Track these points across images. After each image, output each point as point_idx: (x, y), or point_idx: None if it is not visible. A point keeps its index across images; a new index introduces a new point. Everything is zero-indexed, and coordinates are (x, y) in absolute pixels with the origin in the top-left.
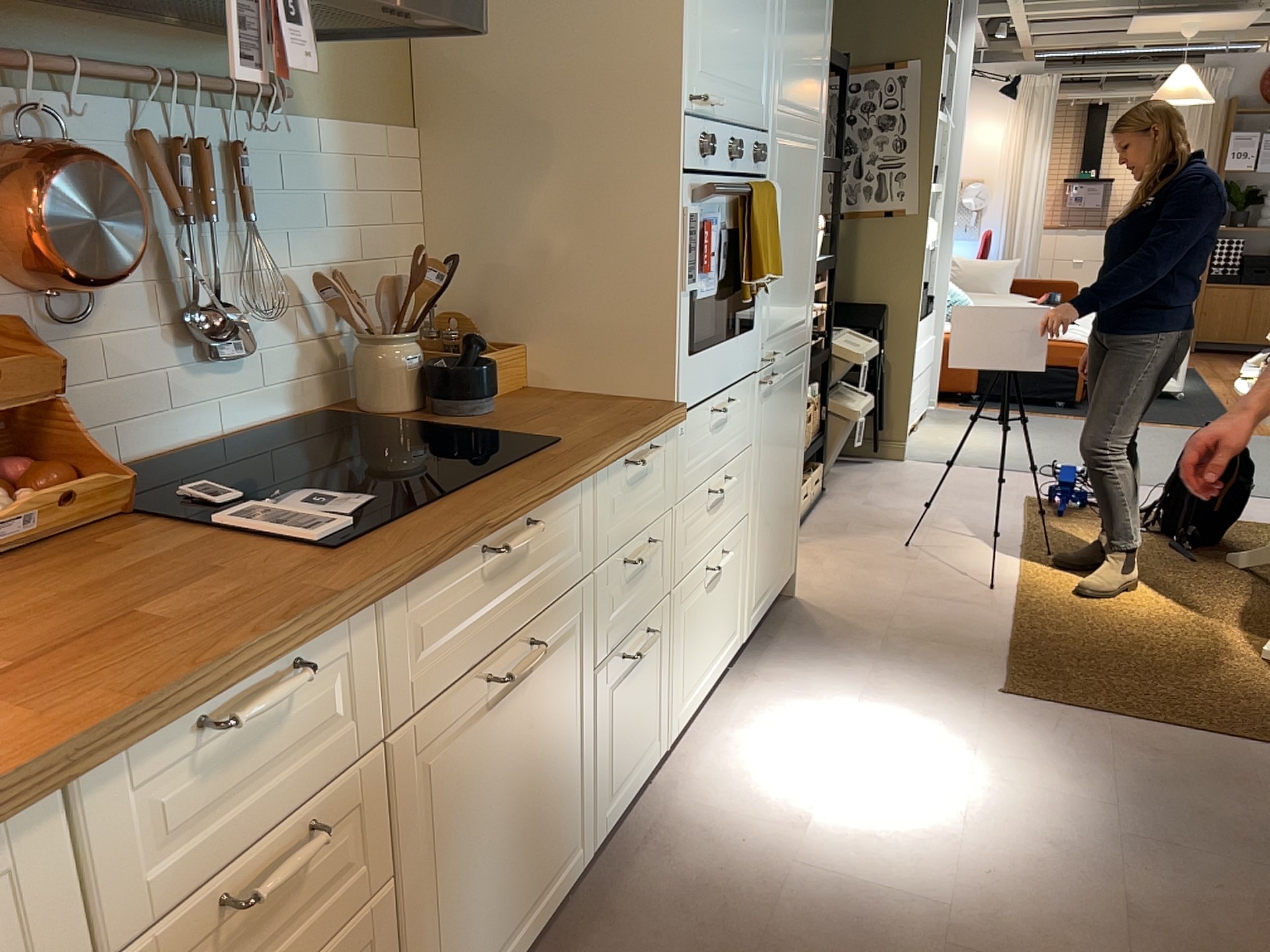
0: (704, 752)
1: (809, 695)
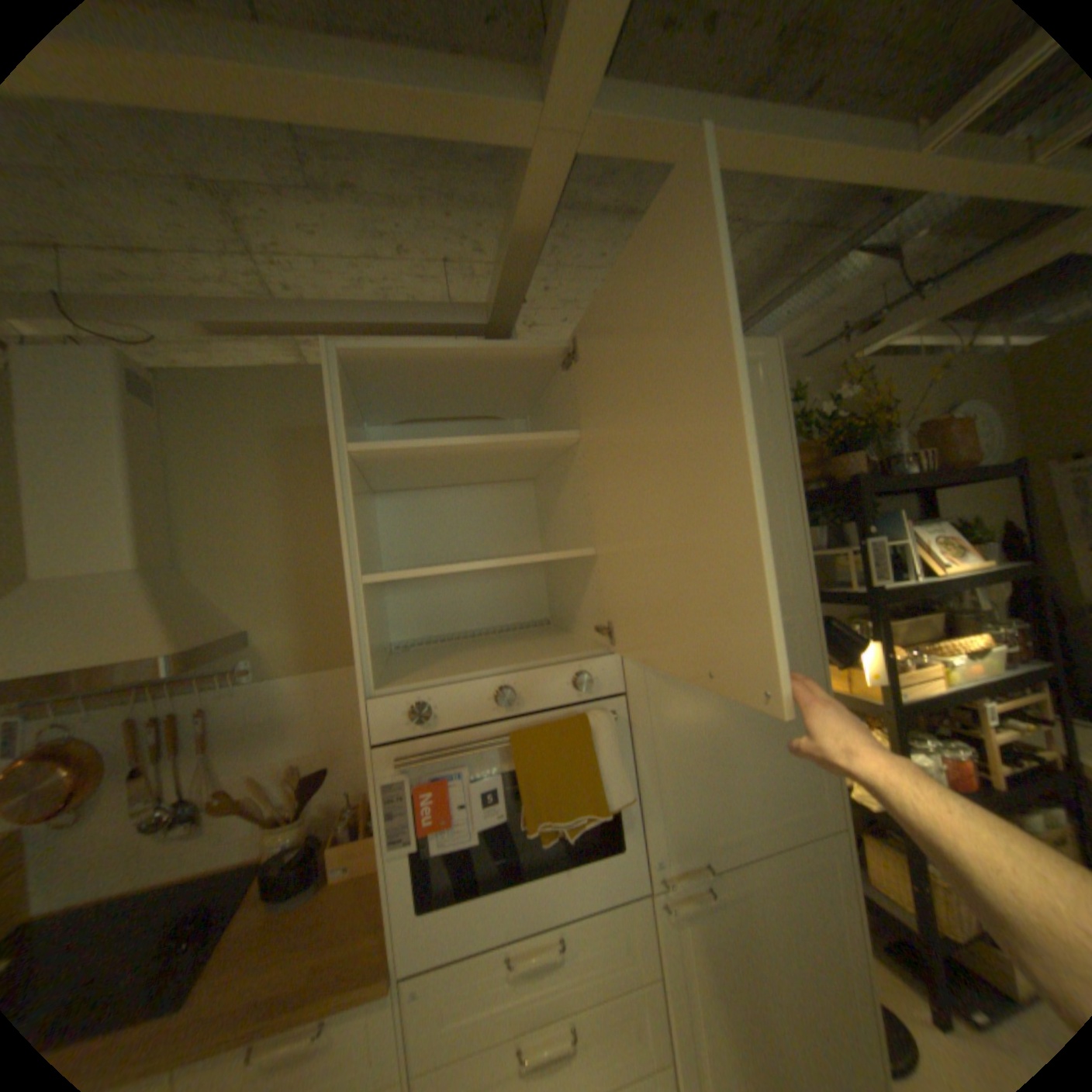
0: None
1: None
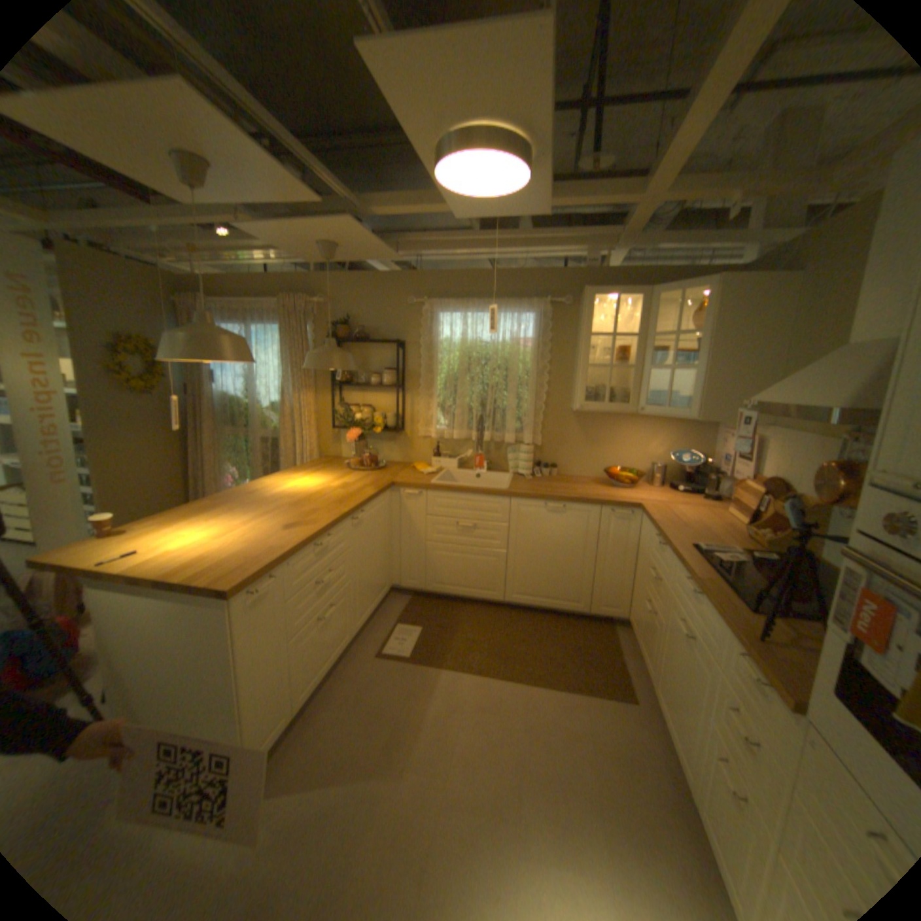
0: None
1: None
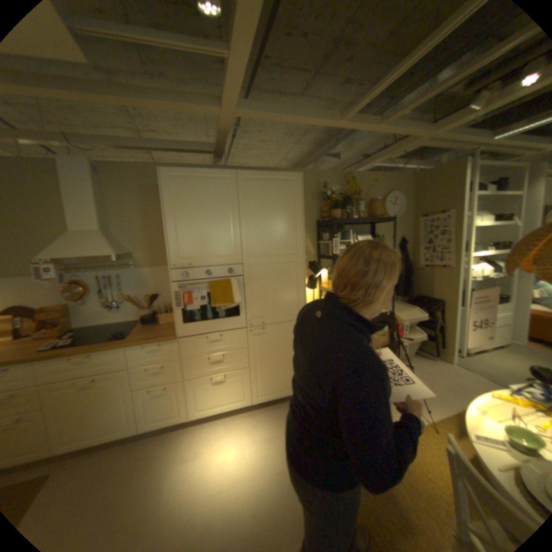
0: (206, 429)
1: (252, 431)
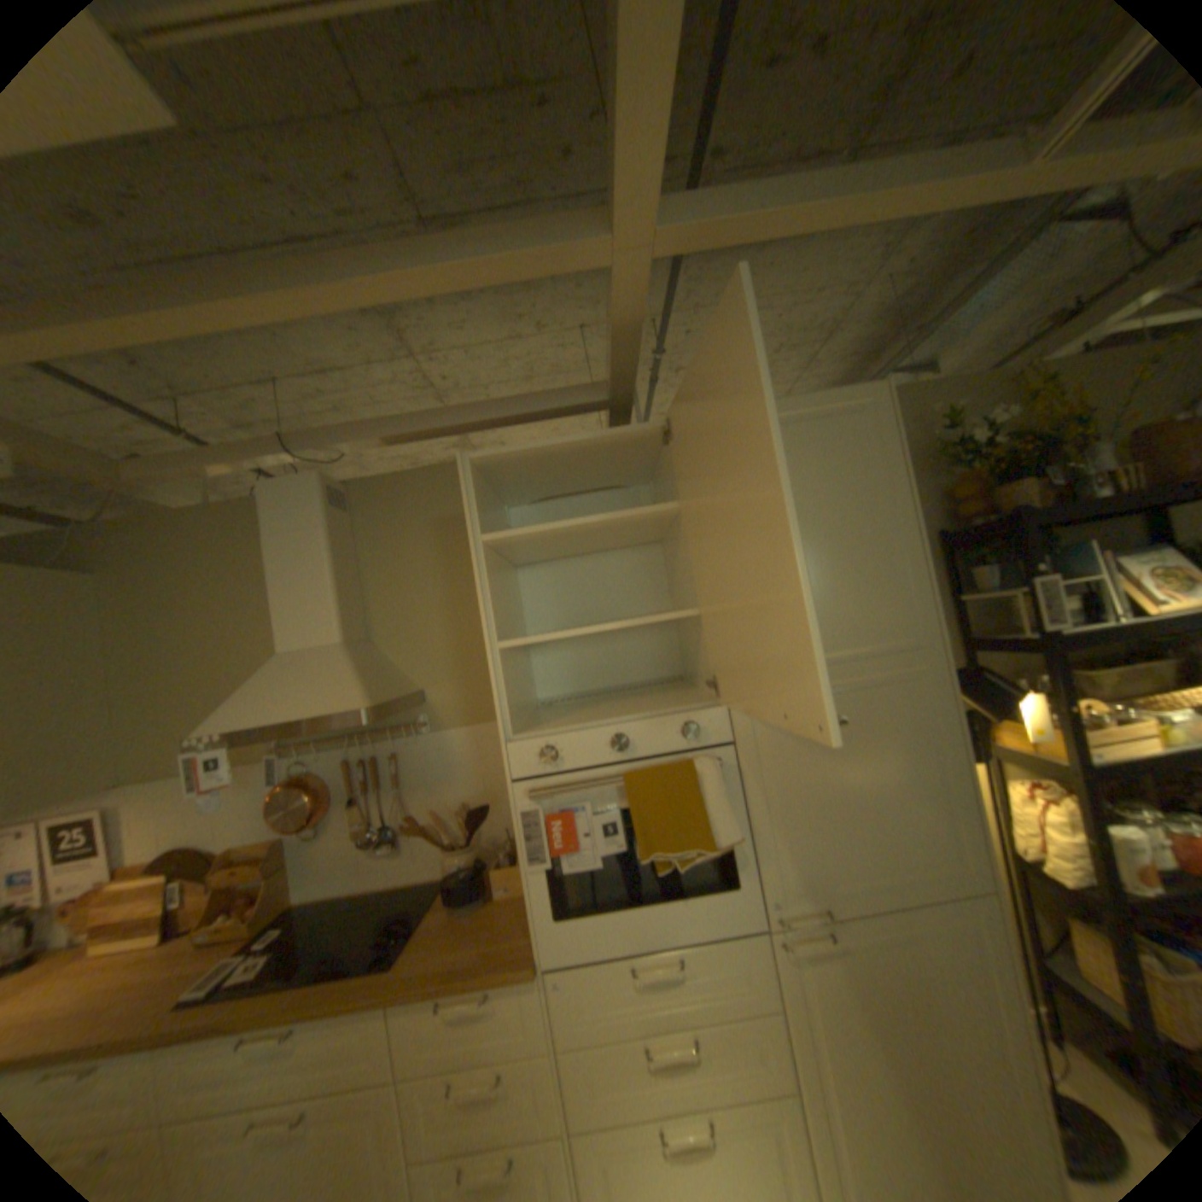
0: None
1: None
